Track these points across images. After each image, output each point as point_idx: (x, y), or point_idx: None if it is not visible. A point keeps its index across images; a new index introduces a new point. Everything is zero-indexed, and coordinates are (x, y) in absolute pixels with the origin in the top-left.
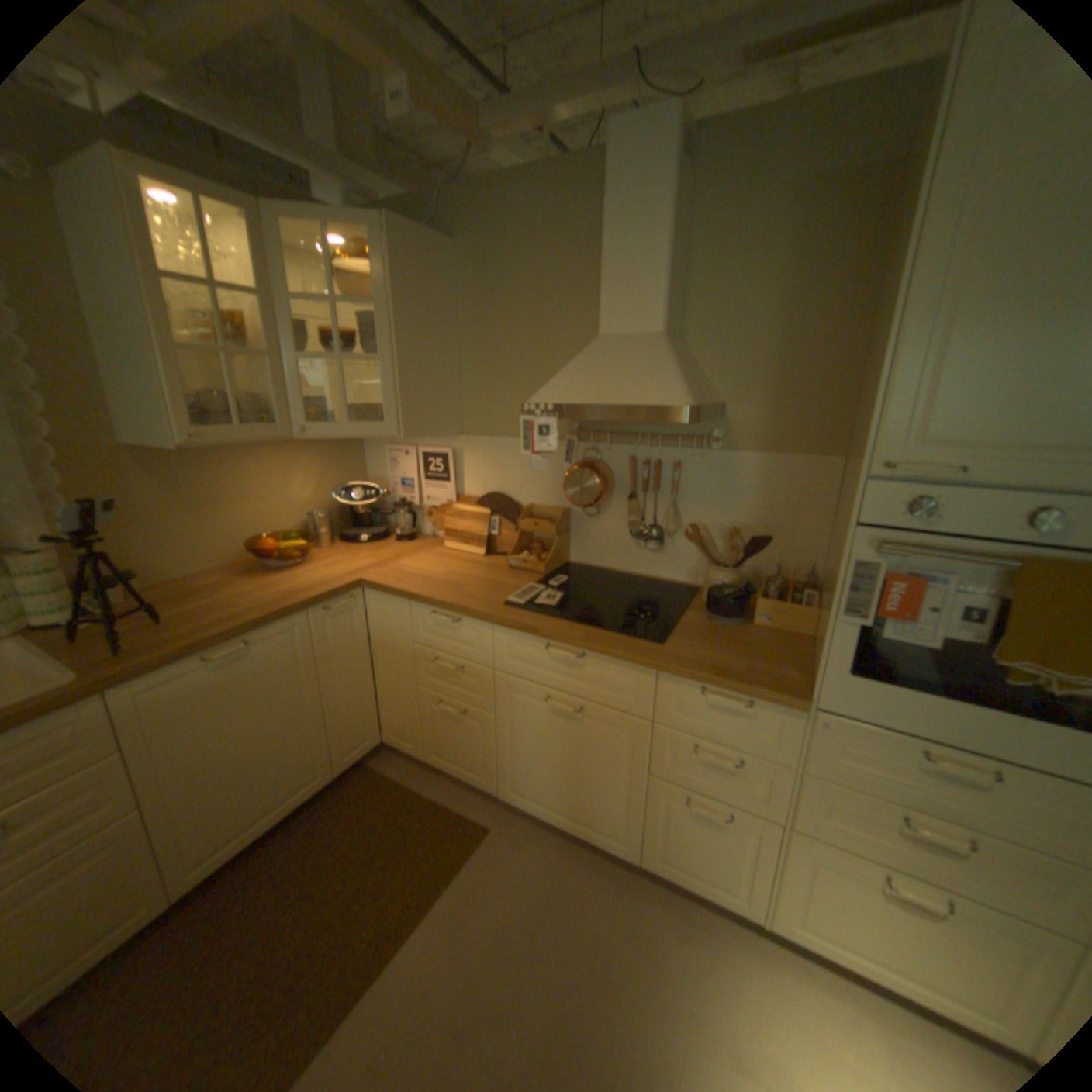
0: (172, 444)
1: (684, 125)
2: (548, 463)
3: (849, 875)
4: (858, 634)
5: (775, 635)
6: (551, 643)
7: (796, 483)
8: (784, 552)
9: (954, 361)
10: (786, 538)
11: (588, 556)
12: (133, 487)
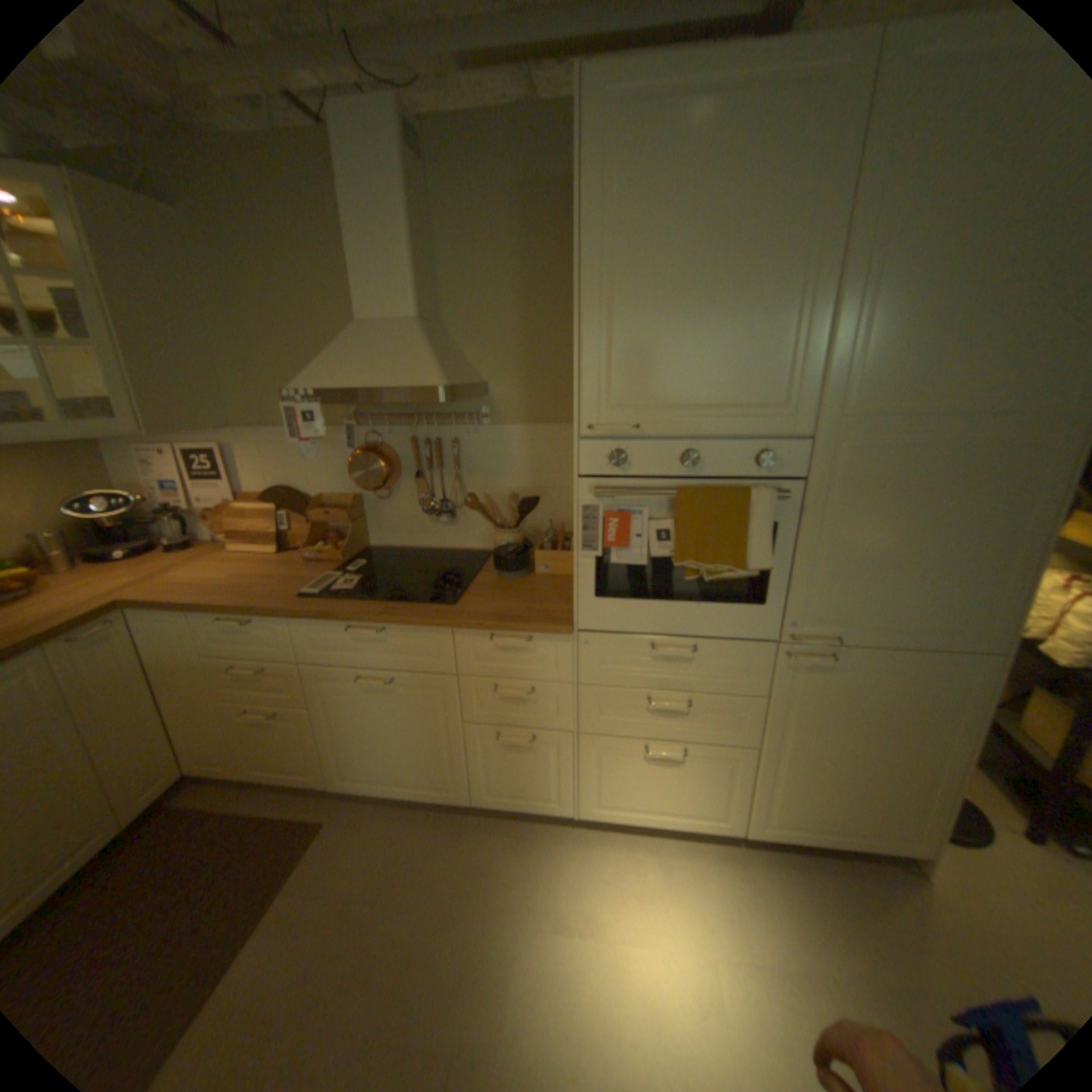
0: None
1: (402, 119)
2: (332, 450)
3: (622, 754)
4: (594, 564)
5: (551, 580)
6: (351, 625)
7: (555, 449)
8: (556, 509)
9: (617, 345)
10: (555, 498)
11: (389, 538)
12: None
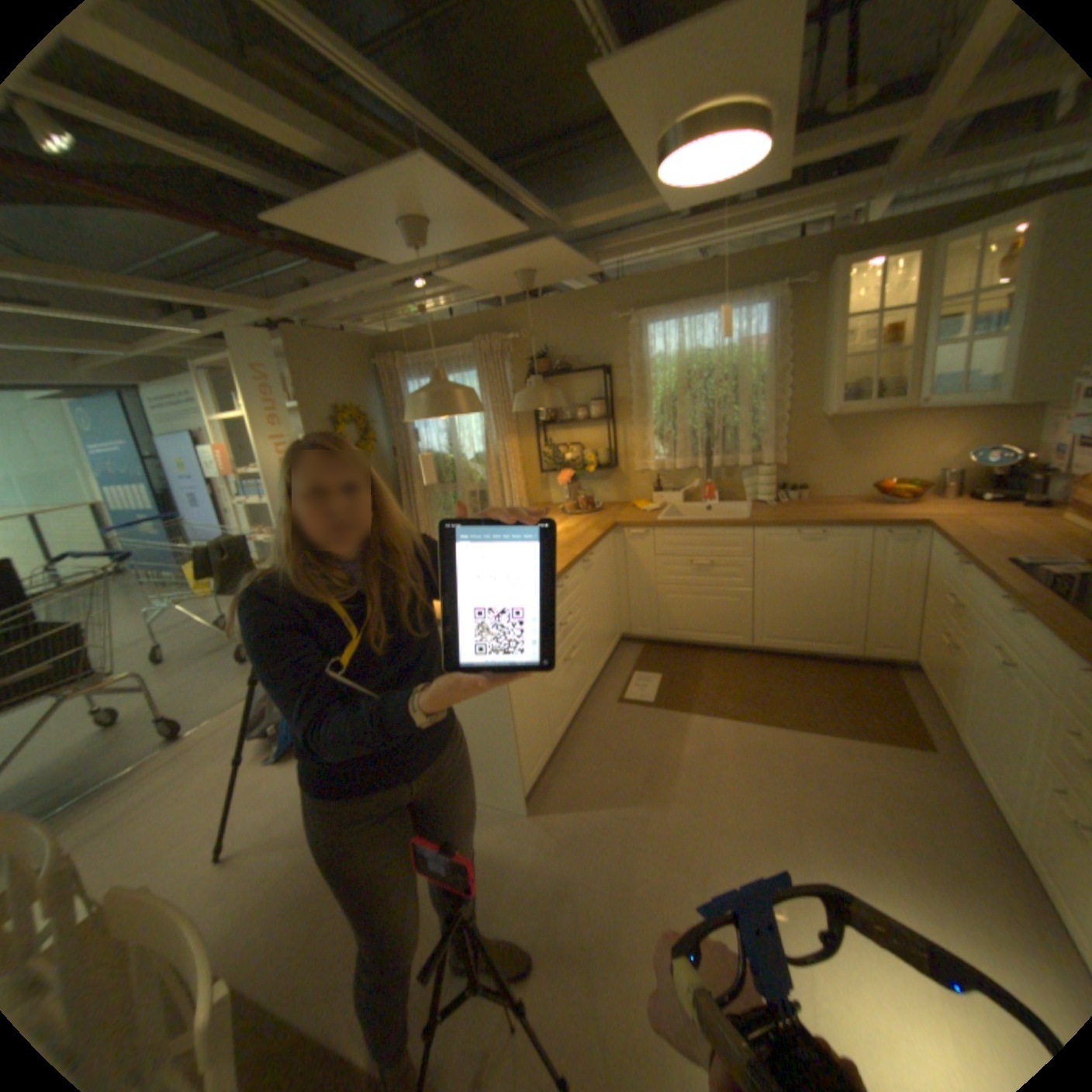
0: (852, 412)
1: None
2: None
3: None
4: None
5: None
6: (1009, 597)
7: None
8: None
9: None
10: None
11: None
12: (822, 438)
